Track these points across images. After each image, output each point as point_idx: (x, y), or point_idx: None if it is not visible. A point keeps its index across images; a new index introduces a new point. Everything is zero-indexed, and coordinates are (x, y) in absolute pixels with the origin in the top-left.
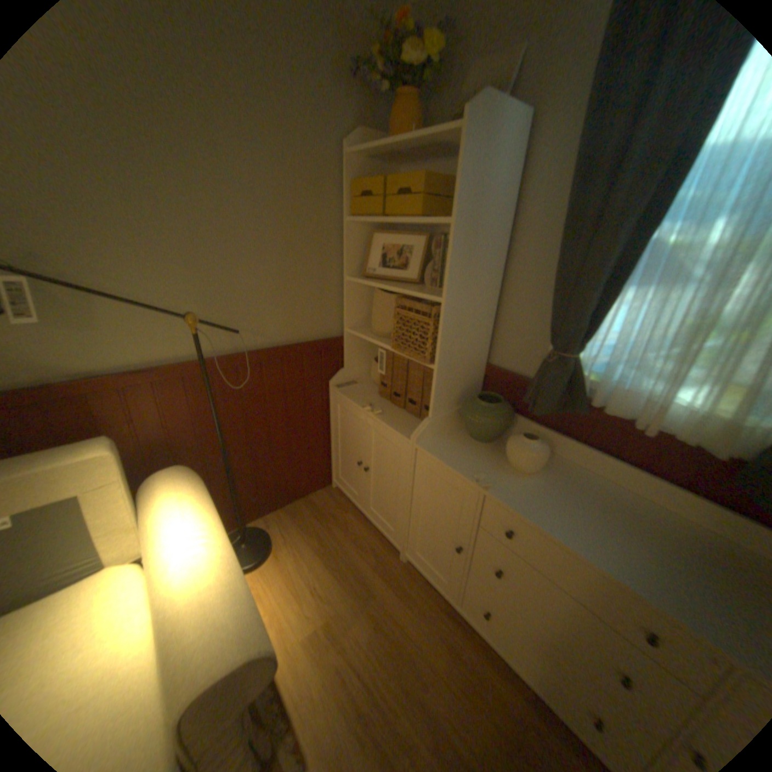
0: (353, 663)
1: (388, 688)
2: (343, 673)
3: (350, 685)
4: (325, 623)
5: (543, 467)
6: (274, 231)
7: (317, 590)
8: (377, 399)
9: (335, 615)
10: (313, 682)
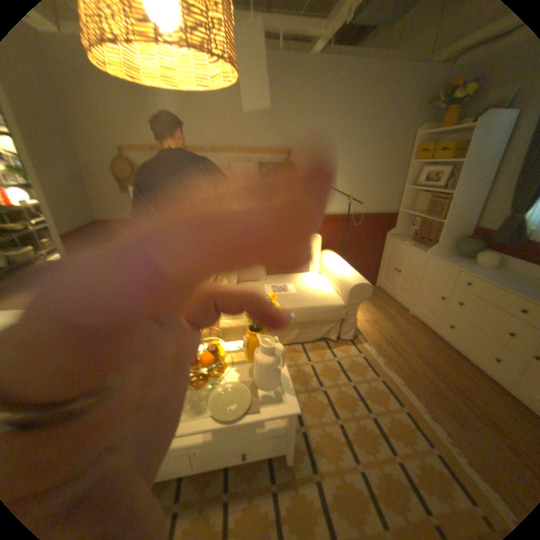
0: (384, 330)
1: (399, 339)
2: (380, 331)
3: (383, 334)
4: (373, 319)
5: (494, 265)
6: (379, 167)
7: (369, 311)
8: (410, 241)
9: (377, 318)
10: (369, 329)
